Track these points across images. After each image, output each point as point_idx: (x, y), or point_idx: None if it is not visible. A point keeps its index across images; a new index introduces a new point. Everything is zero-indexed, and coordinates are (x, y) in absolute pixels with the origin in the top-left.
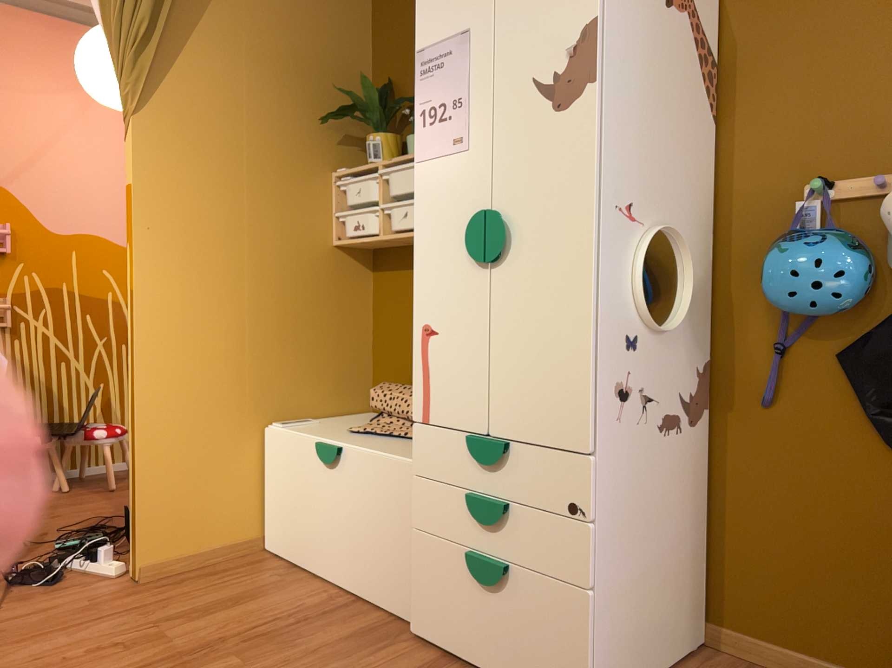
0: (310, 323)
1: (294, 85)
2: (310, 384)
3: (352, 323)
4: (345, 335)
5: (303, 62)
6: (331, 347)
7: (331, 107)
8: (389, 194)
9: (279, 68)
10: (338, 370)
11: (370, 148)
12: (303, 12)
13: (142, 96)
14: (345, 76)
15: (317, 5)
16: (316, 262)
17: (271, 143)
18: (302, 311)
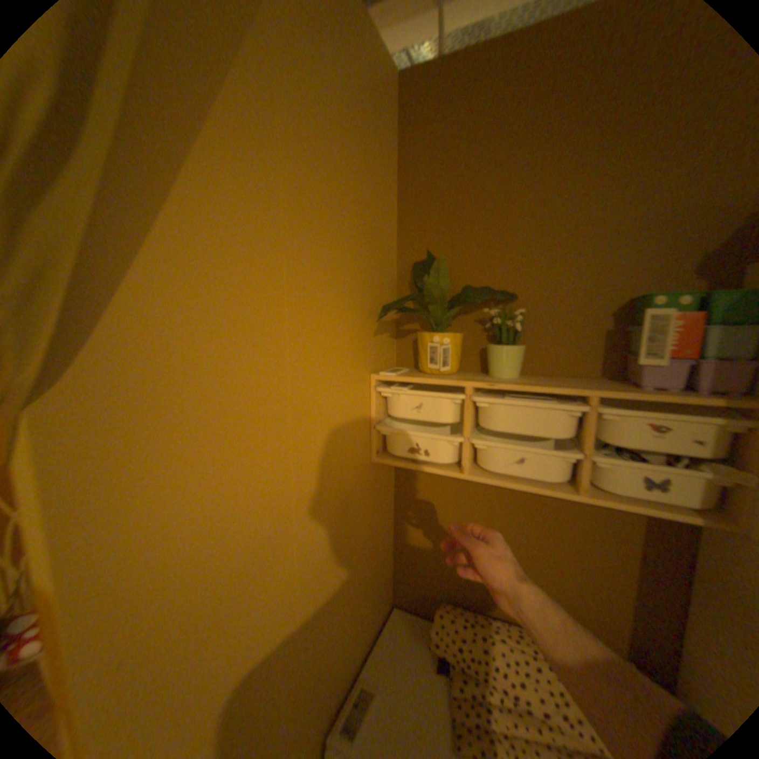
0: (355, 568)
1: (339, 260)
2: (356, 635)
3: (383, 532)
4: (378, 549)
5: (345, 224)
6: (370, 574)
7: (369, 287)
8: (477, 421)
9: (322, 233)
10: (374, 591)
11: (434, 351)
12: (344, 141)
13: (54, 339)
14: (379, 242)
15: (357, 134)
16: (360, 492)
17: (318, 358)
18: (350, 561)
